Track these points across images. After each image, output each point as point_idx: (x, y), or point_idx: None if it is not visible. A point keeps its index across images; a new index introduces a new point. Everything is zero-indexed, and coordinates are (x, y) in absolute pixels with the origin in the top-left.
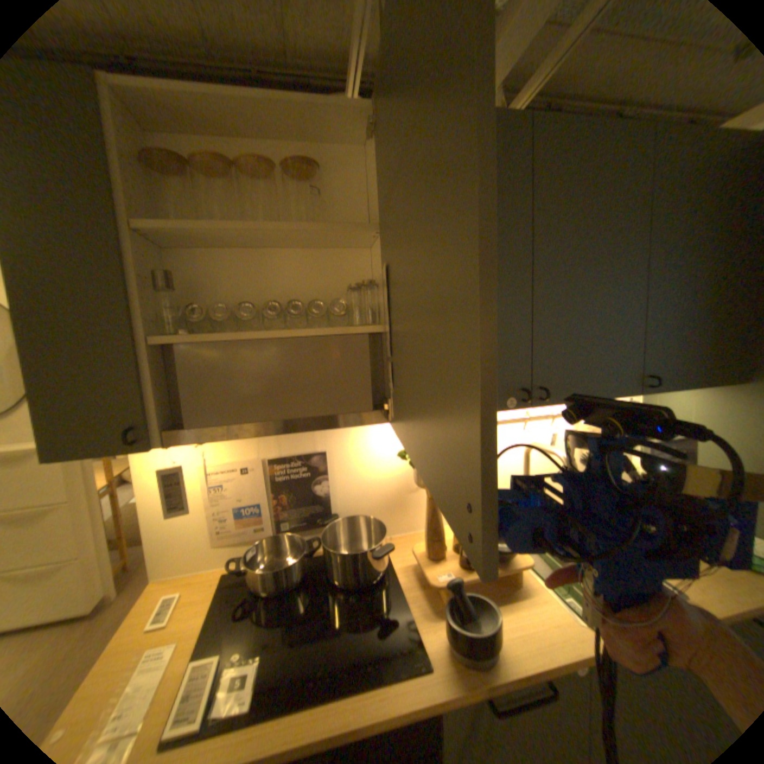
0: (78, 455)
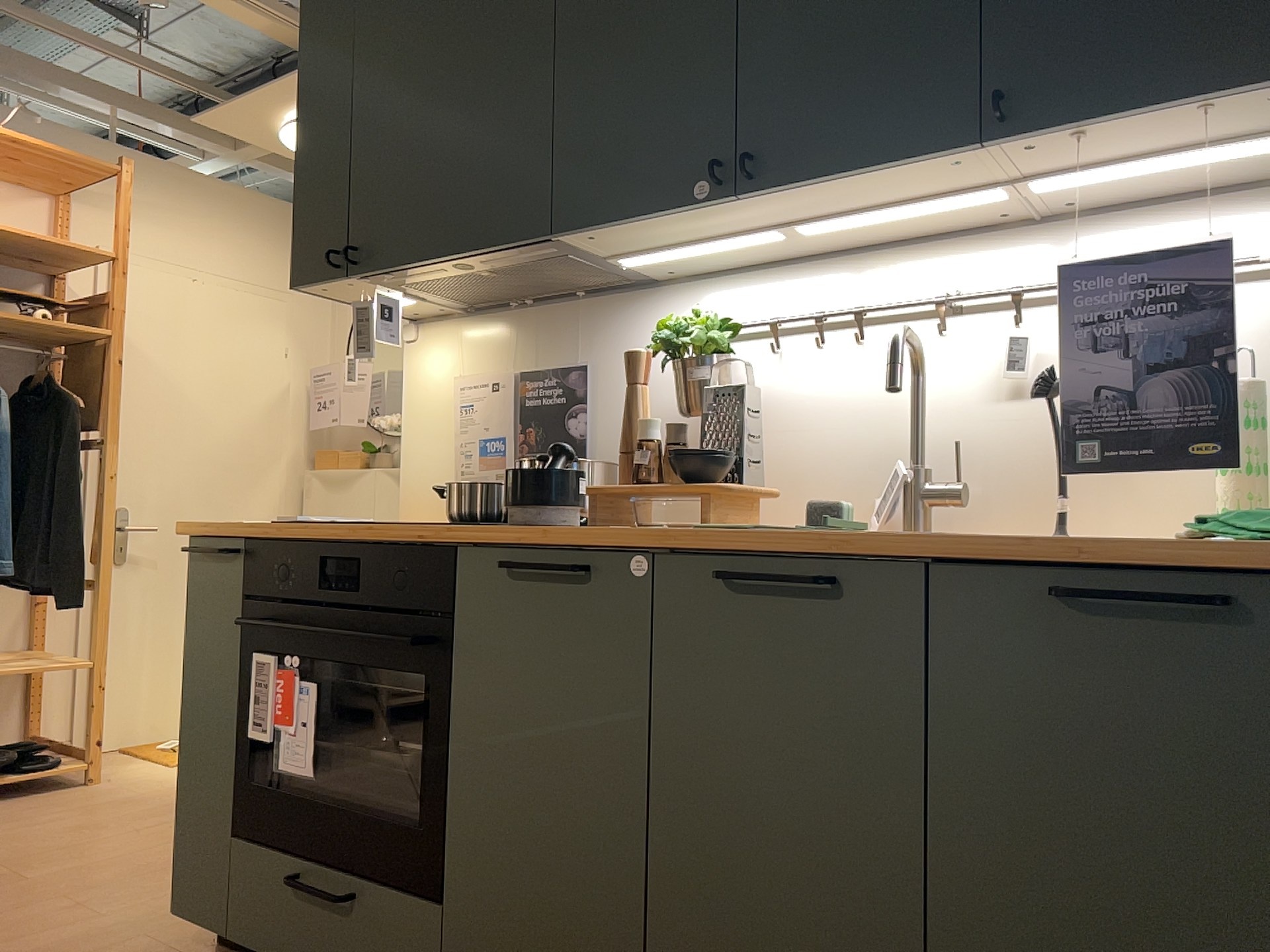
0: (313, 283)
